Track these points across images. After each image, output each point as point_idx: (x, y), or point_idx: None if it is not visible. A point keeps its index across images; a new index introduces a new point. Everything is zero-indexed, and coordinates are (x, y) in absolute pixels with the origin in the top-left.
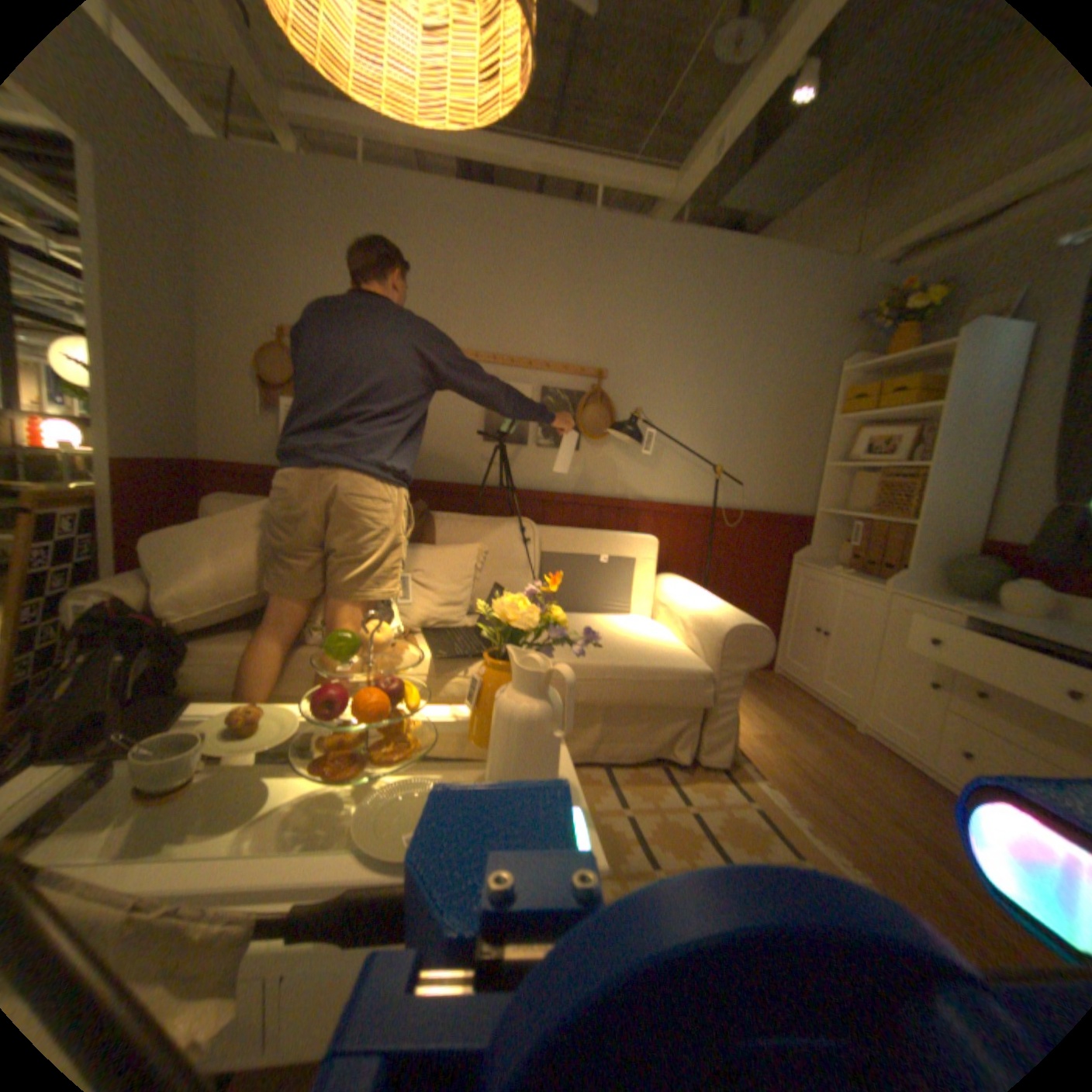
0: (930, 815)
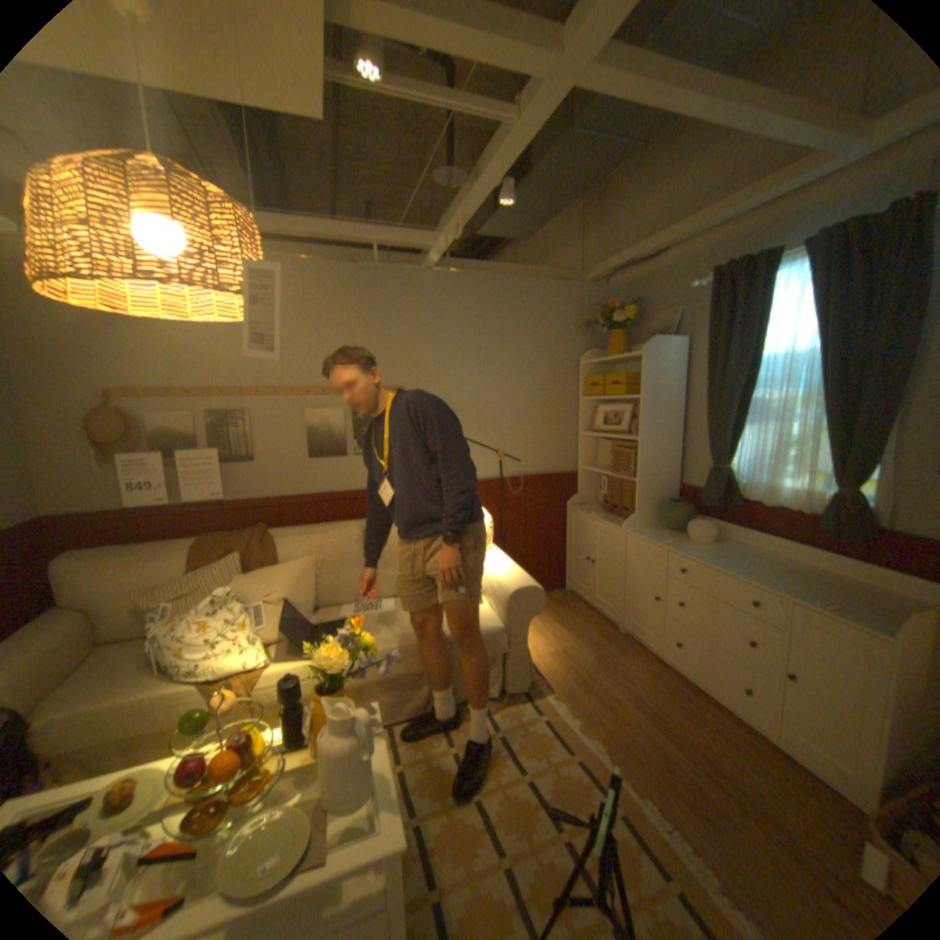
0: (660, 693)
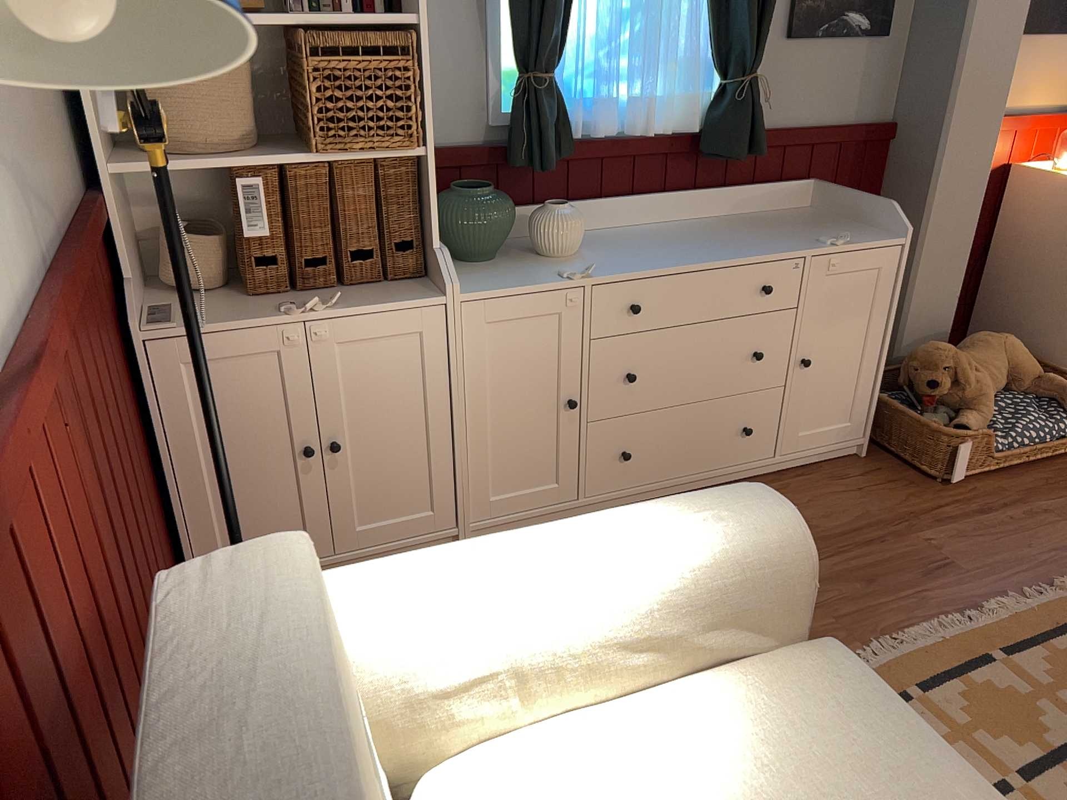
0: None
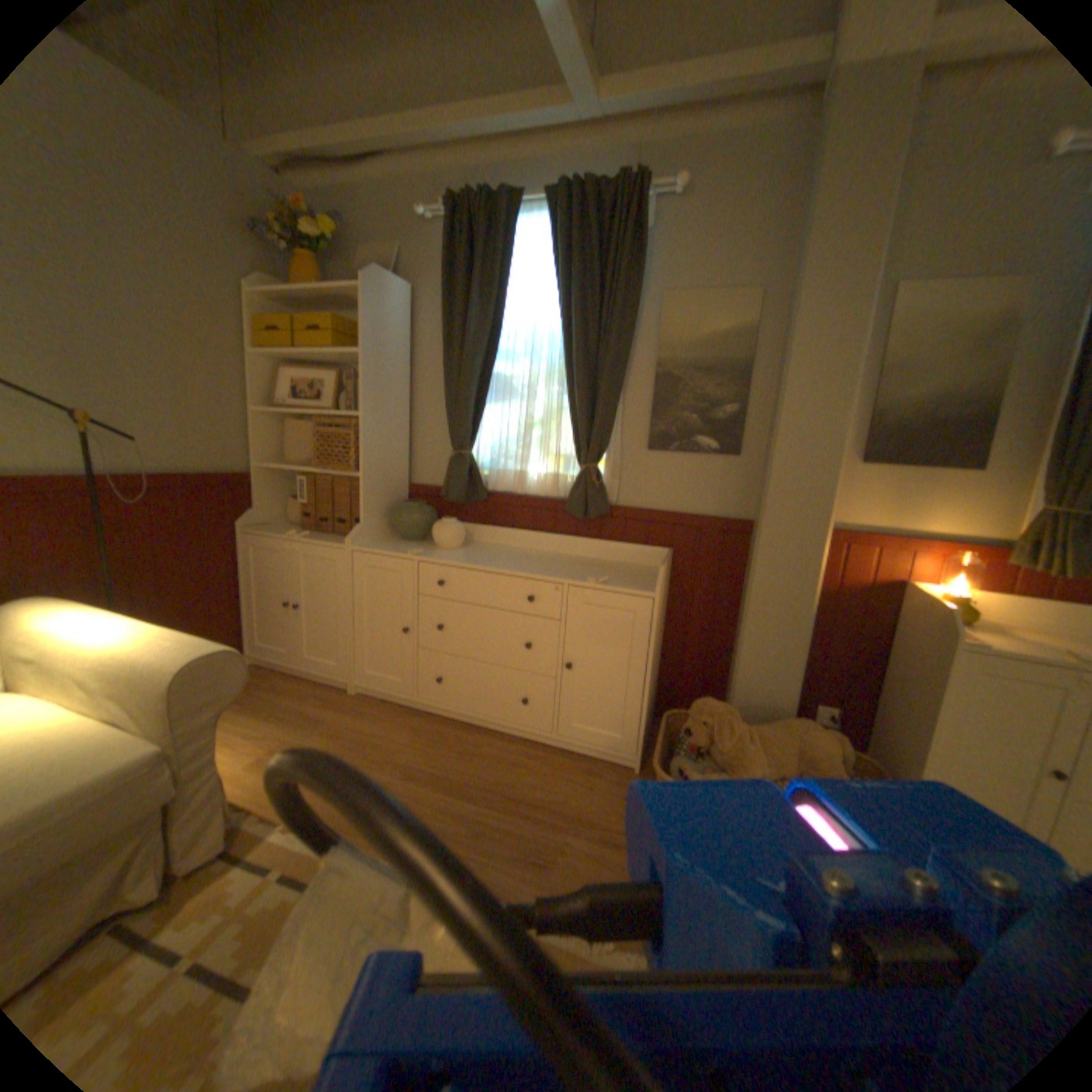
0: (426, 748)
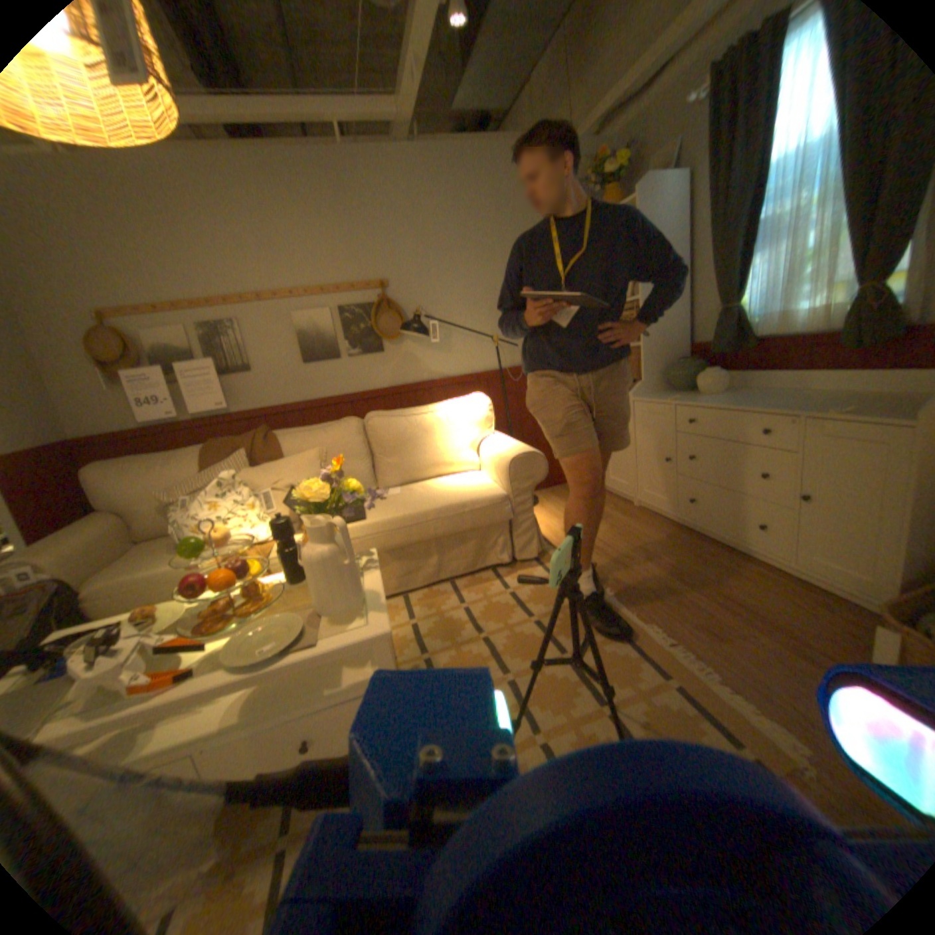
0: (673, 547)
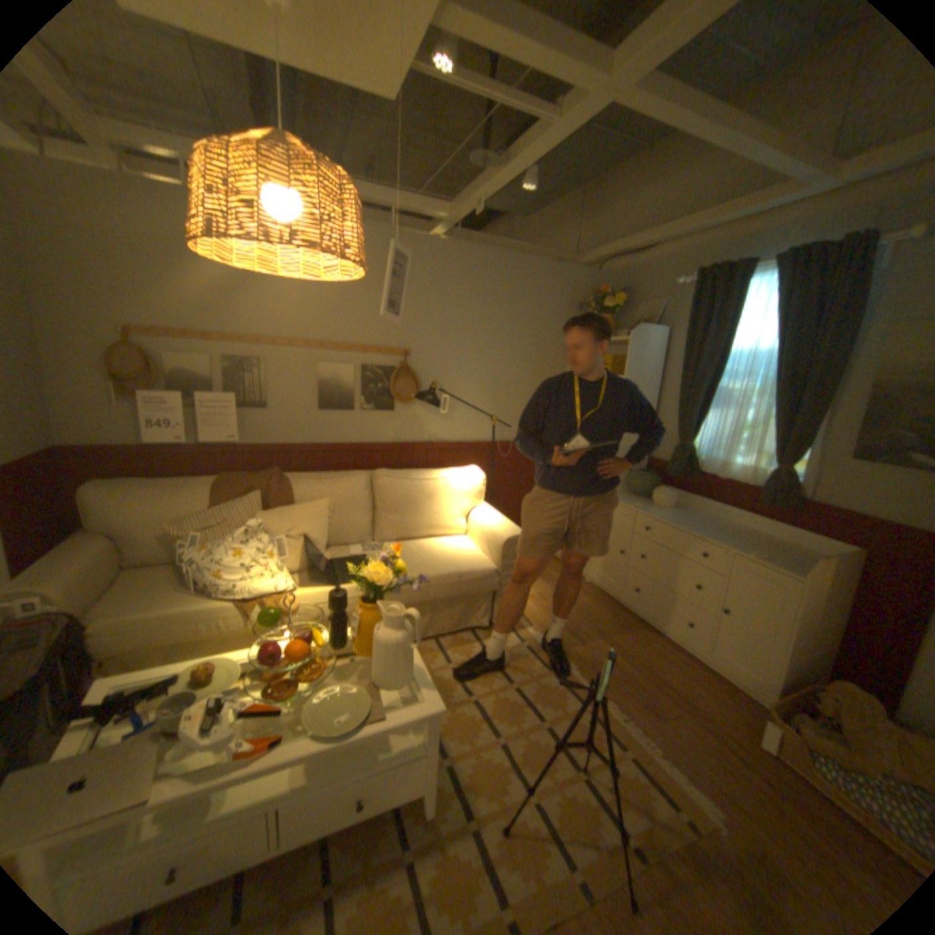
0: (619, 628)
